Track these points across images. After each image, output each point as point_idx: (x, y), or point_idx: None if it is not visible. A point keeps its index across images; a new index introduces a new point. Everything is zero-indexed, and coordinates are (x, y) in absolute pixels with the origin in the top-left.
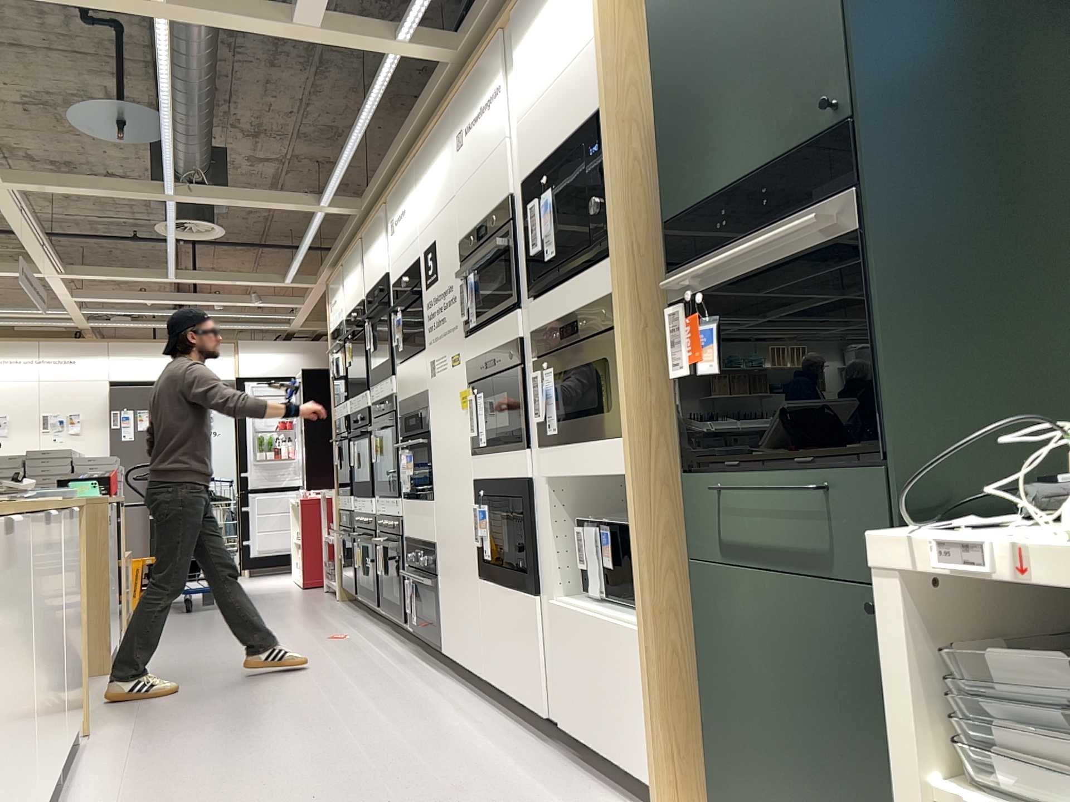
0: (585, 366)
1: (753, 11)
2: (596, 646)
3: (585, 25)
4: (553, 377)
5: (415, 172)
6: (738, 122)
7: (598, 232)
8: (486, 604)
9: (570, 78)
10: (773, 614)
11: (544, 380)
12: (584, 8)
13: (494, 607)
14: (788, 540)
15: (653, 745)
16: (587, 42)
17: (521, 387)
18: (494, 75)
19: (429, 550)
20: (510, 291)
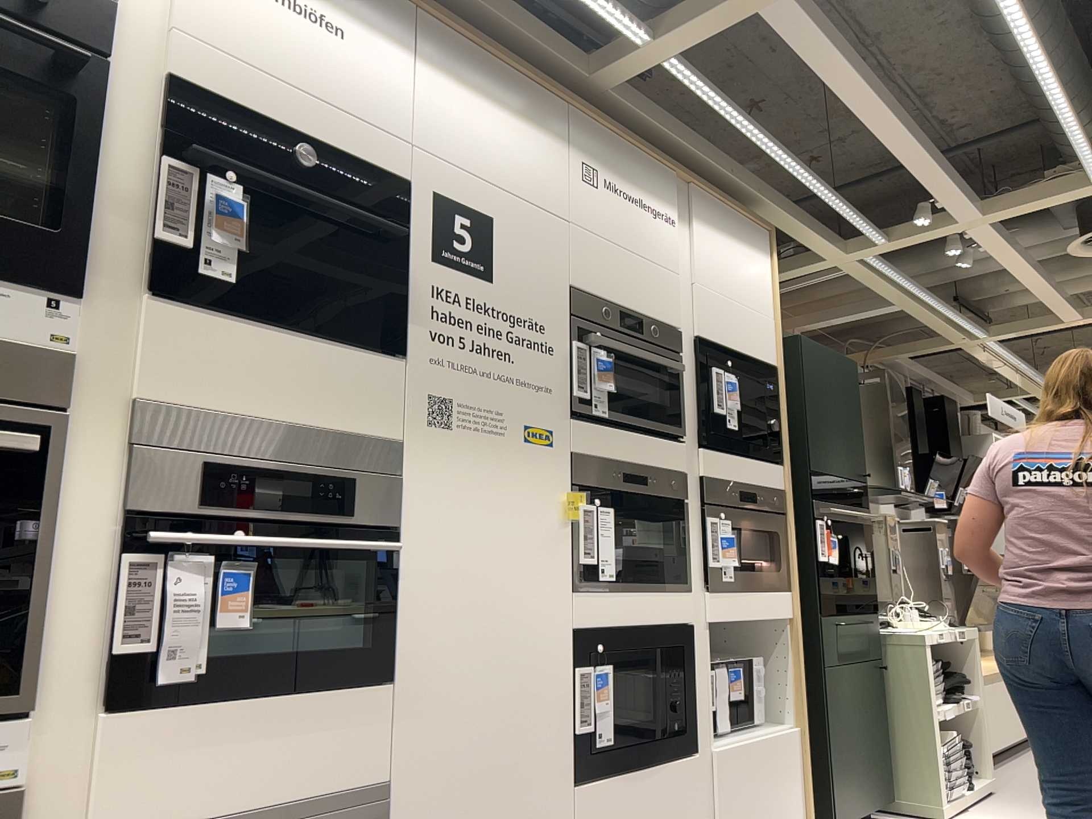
0: (756, 529)
1: (838, 409)
2: (762, 763)
3: (762, 300)
4: (729, 529)
5: (422, 38)
6: (835, 449)
7: (770, 441)
8: (592, 817)
9: (750, 317)
10: (850, 683)
11: (721, 527)
12: (762, 289)
13: (613, 811)
14: (853, 646)
15: (801, 810)
16: (763, 312)
17: (685, 523)
18: (665, 199)
19: (344, 811)
20: (673, 418)
